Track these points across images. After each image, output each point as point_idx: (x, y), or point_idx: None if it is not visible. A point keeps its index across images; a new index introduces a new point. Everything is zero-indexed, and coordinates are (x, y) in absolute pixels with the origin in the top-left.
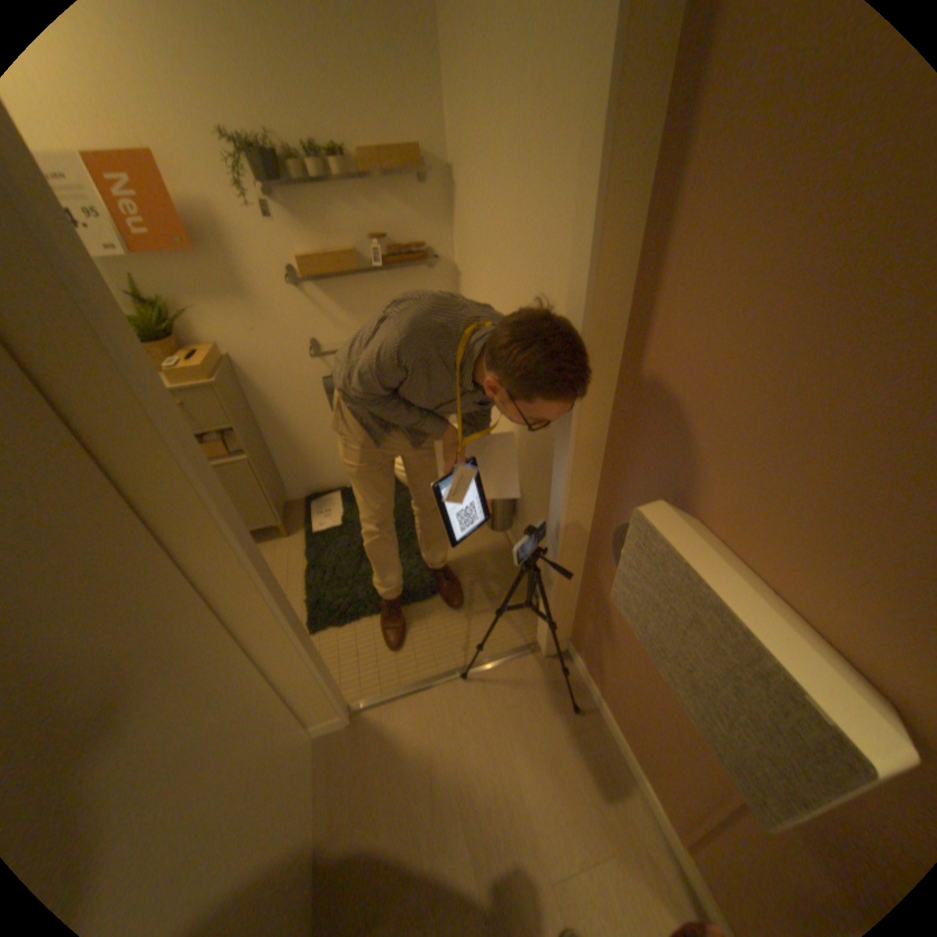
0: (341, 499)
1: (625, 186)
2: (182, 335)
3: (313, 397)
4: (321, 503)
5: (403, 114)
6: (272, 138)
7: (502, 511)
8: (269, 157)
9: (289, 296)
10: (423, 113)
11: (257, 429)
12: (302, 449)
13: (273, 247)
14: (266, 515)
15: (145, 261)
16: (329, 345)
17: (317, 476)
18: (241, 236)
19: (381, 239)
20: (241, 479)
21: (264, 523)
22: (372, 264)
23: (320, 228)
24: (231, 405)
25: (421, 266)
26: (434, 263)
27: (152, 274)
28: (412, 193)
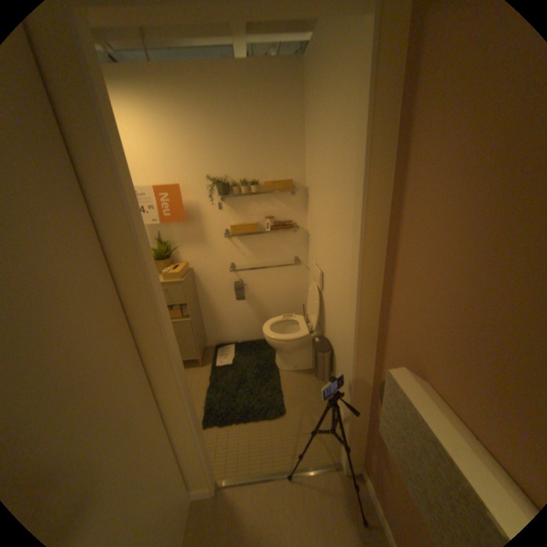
0: (234, 349)
1: (379, 203)
2: (174, 258)
3: (228, 291)
4: (223, 350)
5: (287, 168)
6: (228, 179)
7: (324, 368)
8: (225, 186)
9: (224, 243)
10: (296, 167)
11: (198, 305)
12: (218, 318)
13: (221, 221)
14: (193, 352)
15: (166, 226)
16: (240, 266)
17: (224, 334)
18: (208, 216)
19: (271, 218)
20: (185, 331)
21: (191, 357)
22: (265, 229)
23: (243, 213)
24: (188, 292)
25: (290, 231)
26: (297, 229)
27: (168, 231)
28: (288, 199)
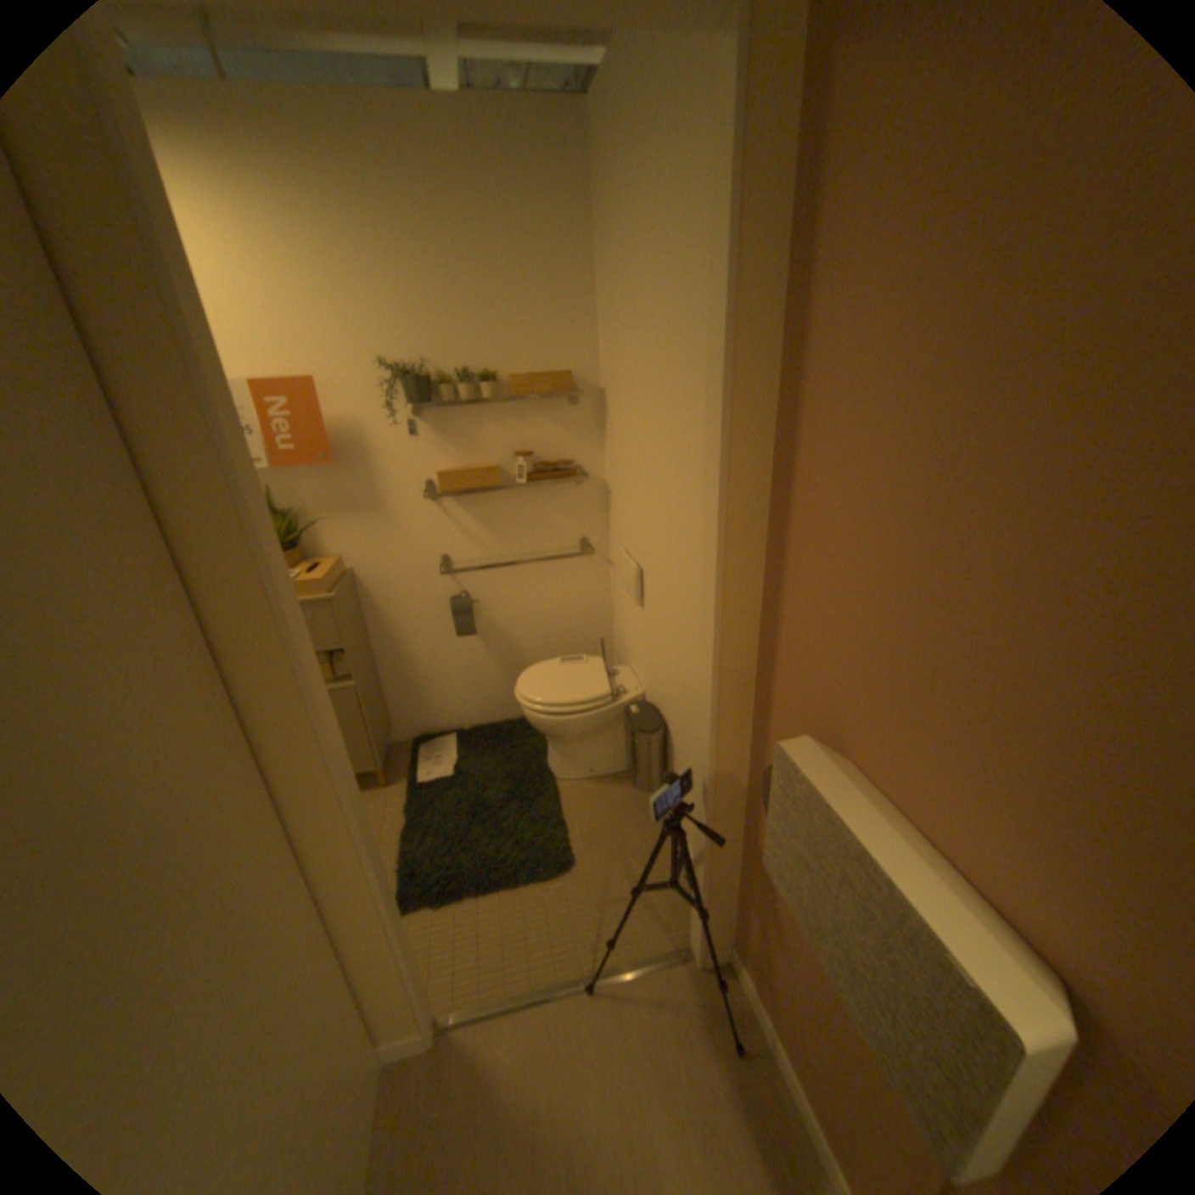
0: (455, 744)
1: (752, 421)
2: (307, 547)
3: (437, 618)
4: (432, 748)
5: (558, 345)
6: (428, 367)
7: (649, 765)
8: (422, 383)
9: (424, 511)
10: (577, 344)
11: (369, 653)
12: (417, 679)
13: (415, 462)
14: (364, 757)
15: (285, 474)
16: (462, 563)
17: (430, 713)
18: (384, 452)
19: (527, 456)
20: (342, 710)
21: (360, 768)
22: (516, 480)
23: (465, 445)
24: (346, 623)
25: (568, 483)
26: (583, 480)
27: (289, 487)
28: (563, 414)
